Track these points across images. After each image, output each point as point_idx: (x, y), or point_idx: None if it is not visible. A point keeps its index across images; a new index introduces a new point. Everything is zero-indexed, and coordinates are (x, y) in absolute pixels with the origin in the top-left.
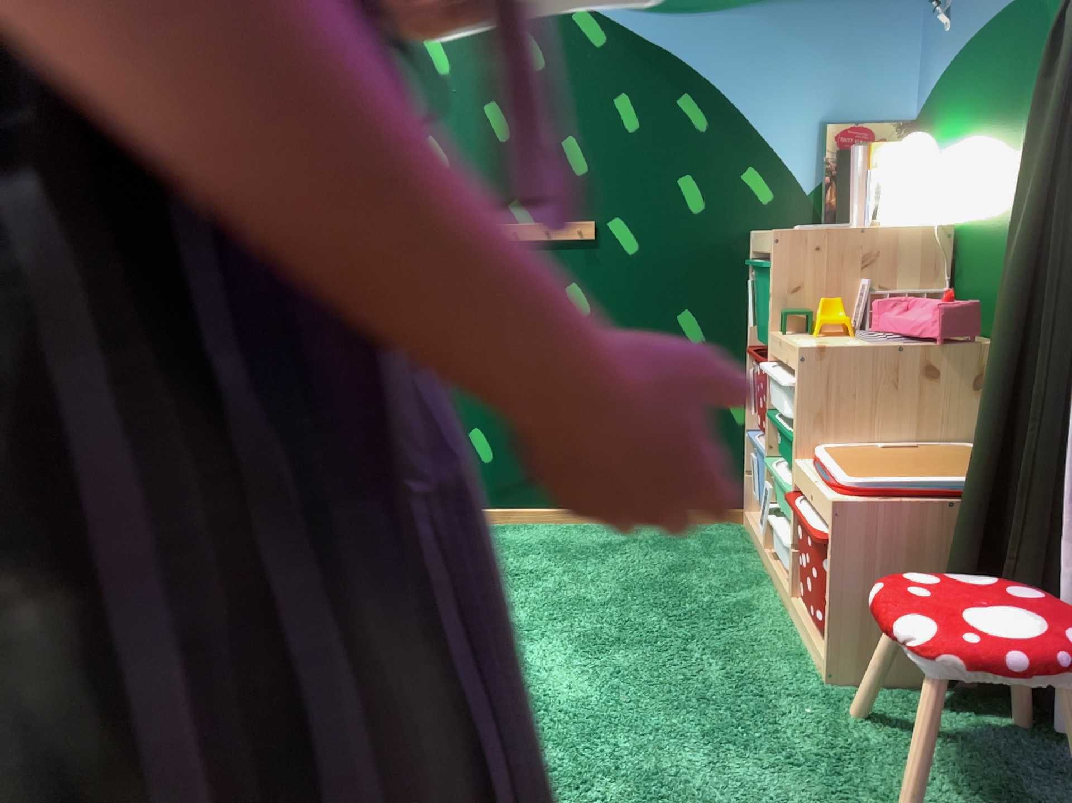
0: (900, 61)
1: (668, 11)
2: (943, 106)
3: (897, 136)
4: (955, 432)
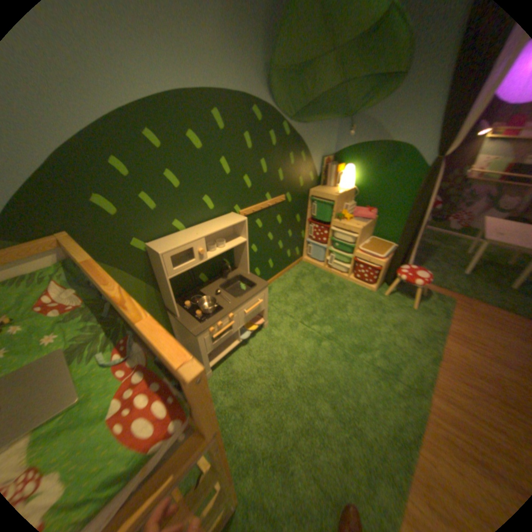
0: (333, 138)
1: (302, 123)
2: (349, 155)
3: (332, 159)
4: (369, 235)
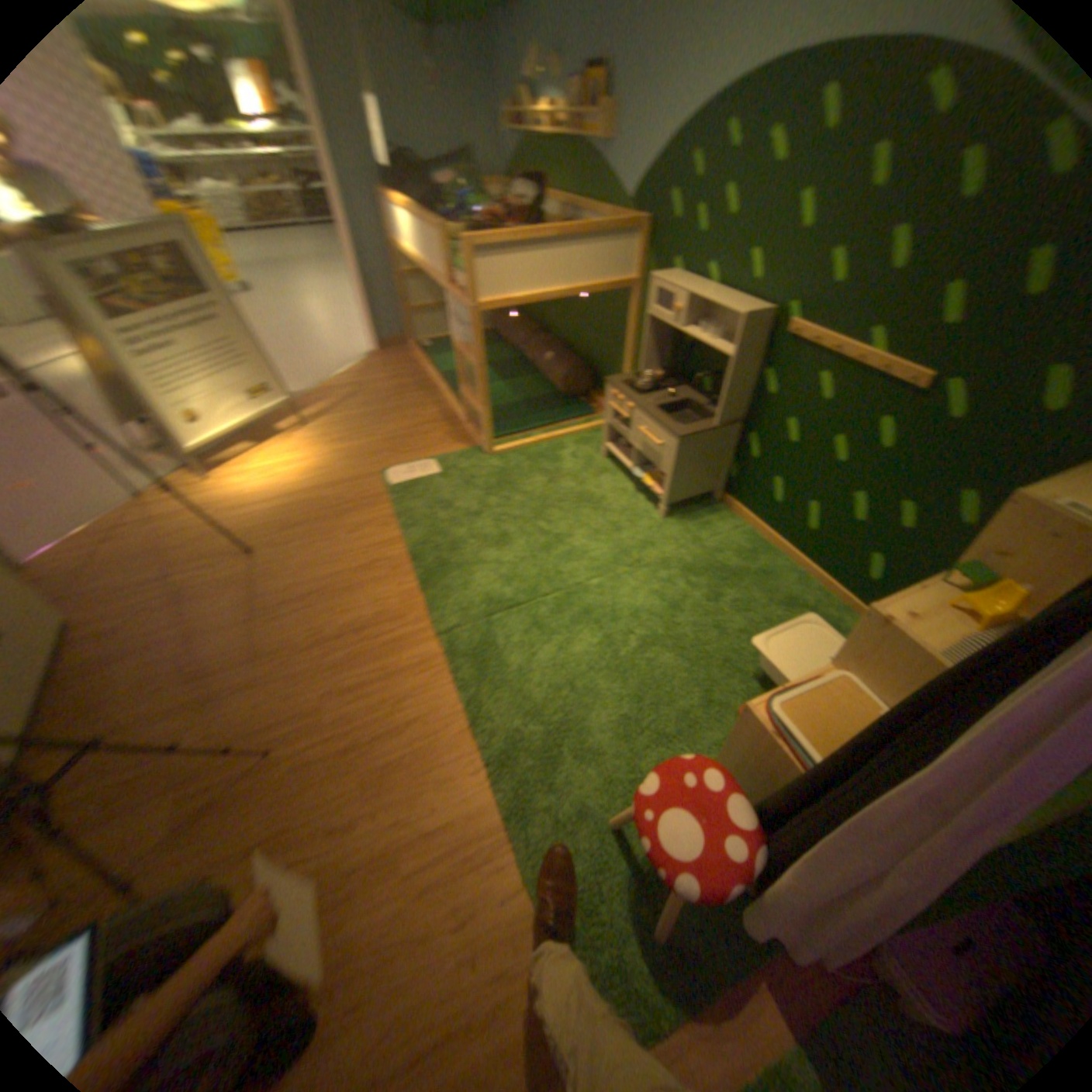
0: None
1: None
2: None
3: None
4: None
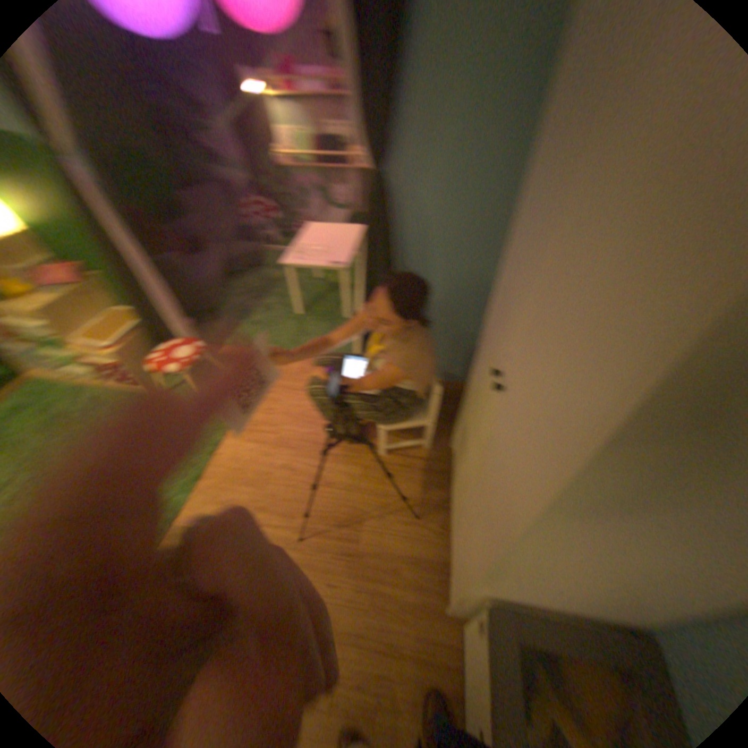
0: None
1: None
2: None
3: None
4: (99, 308)
